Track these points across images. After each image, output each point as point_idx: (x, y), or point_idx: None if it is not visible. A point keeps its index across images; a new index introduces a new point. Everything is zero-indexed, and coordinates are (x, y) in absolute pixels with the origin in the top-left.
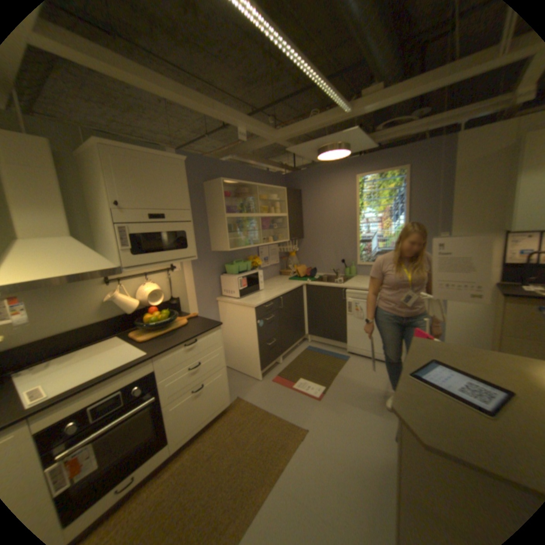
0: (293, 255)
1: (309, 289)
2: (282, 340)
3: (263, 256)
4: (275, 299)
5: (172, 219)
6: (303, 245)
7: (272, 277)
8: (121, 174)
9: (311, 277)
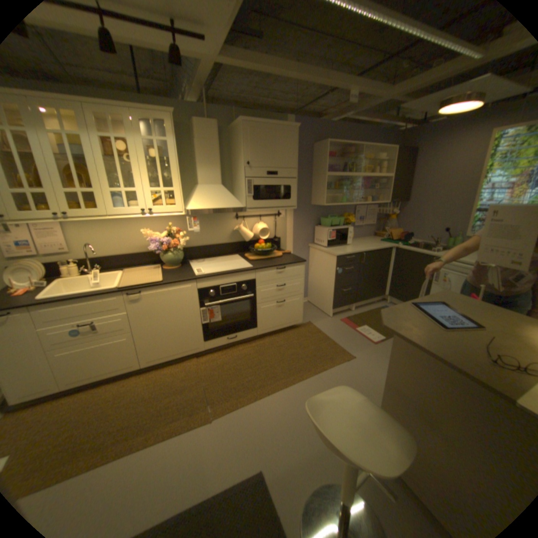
0: (393, 217)
1: (398, 253)
2: (358, 292)
3: (359, 215)
4: (358, 254)
5: (282, 175)
6: (407, 208)
7: (365, 237)
8: (253, 142)
9: (405, 241)
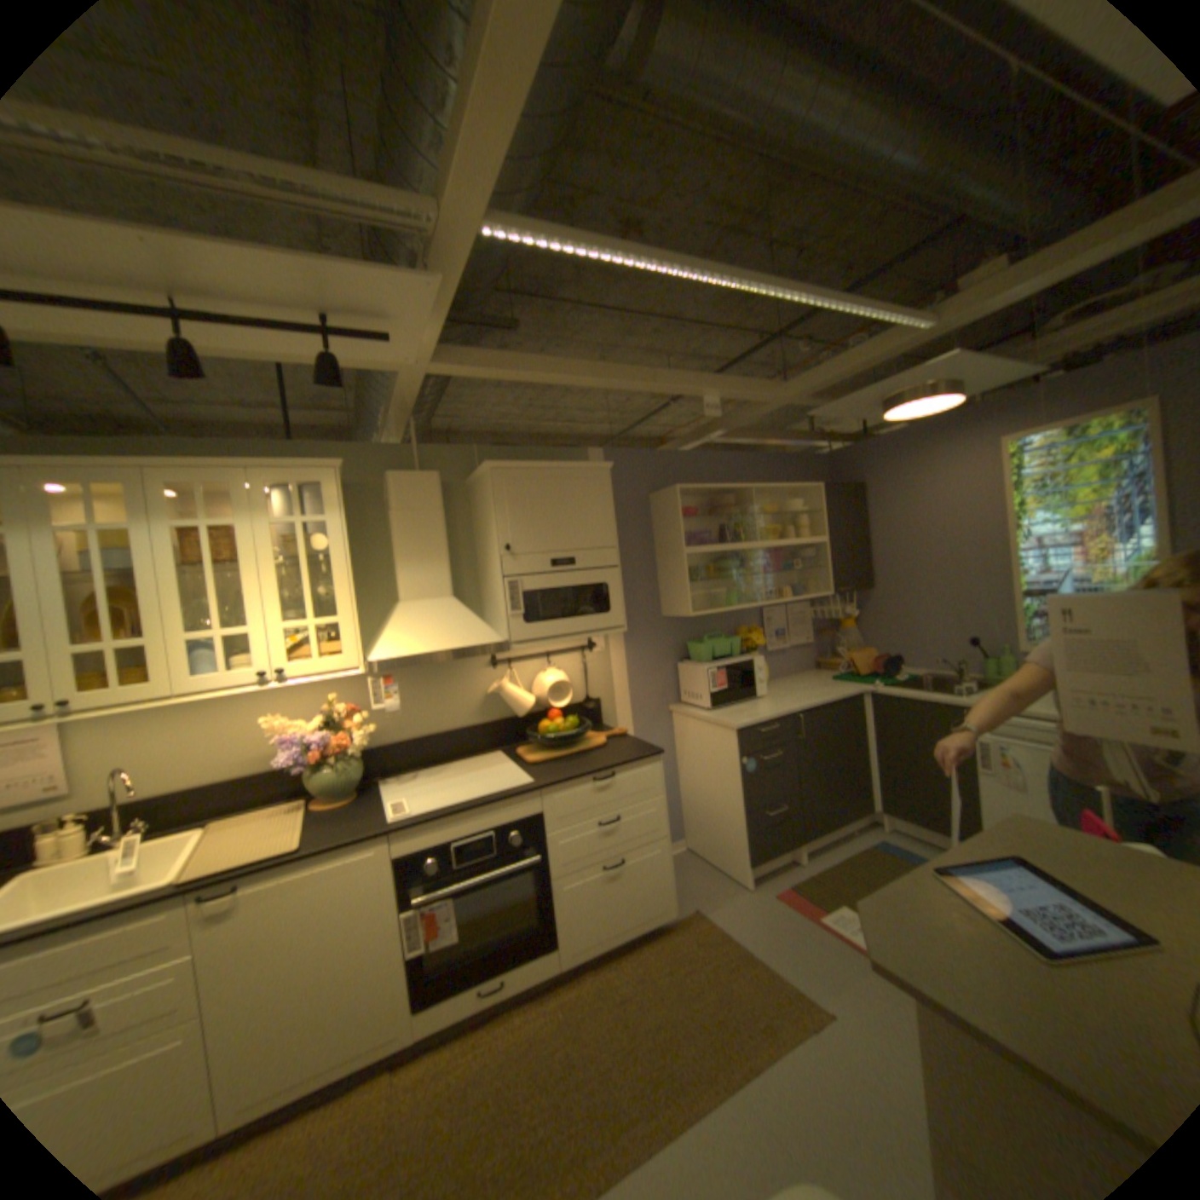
0: (849, 626)
1: (879, 706)
2: (805, 814)
3: (773, 628)
4: (787, 720)
5: (585, 565)
6: (875, 604)
7: (797, 674)
8: (516, 506)
9: (889, 678)
